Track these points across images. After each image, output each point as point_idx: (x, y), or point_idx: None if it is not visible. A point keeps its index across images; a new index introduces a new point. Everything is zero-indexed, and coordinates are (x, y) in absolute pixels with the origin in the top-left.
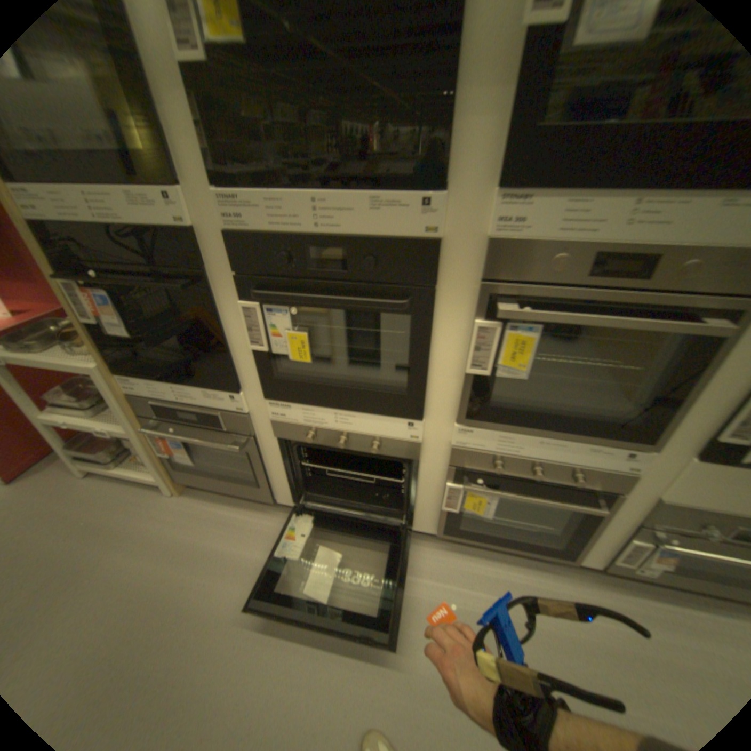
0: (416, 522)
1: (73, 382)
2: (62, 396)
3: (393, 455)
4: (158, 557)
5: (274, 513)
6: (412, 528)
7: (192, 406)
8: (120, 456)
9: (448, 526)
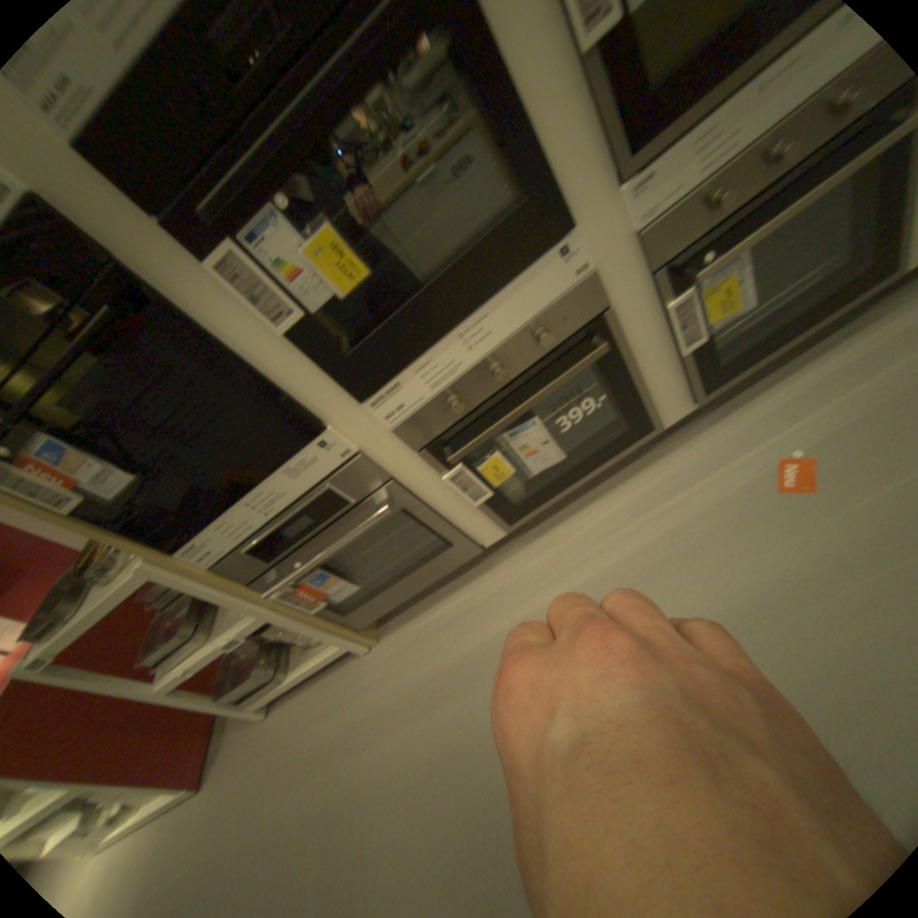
0: (663, 413)
1: (159, 625)
2: (160, 647)
3: (576, 329)
4: (419, 711)
5: (495, 563)
6: (663, 430)
7: (293, 505)
8: (283, 658)
9: (706, 376)
